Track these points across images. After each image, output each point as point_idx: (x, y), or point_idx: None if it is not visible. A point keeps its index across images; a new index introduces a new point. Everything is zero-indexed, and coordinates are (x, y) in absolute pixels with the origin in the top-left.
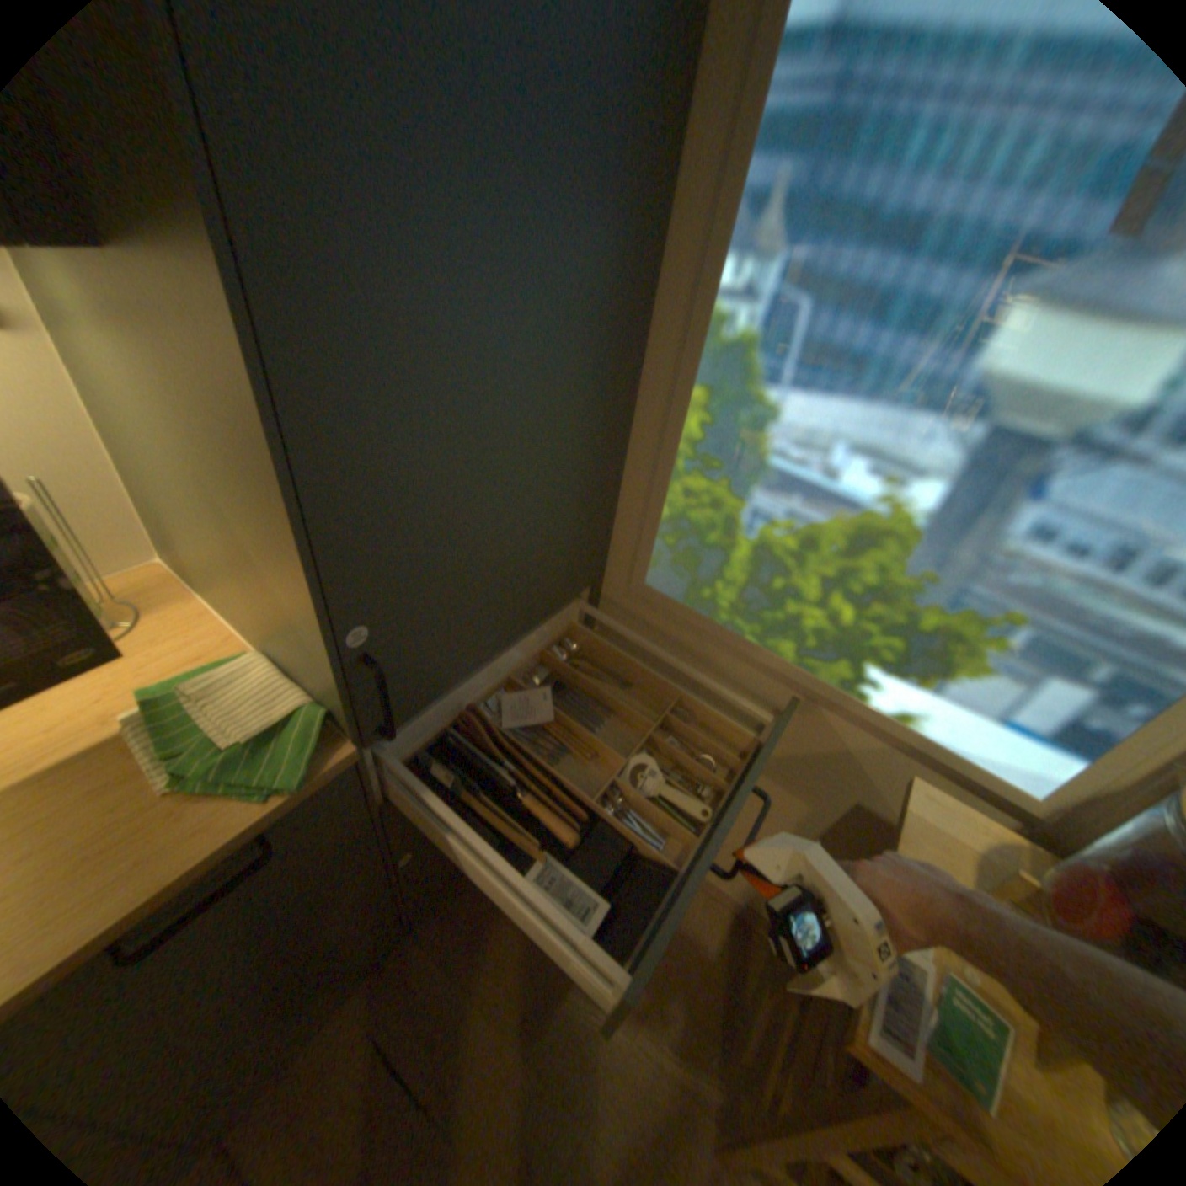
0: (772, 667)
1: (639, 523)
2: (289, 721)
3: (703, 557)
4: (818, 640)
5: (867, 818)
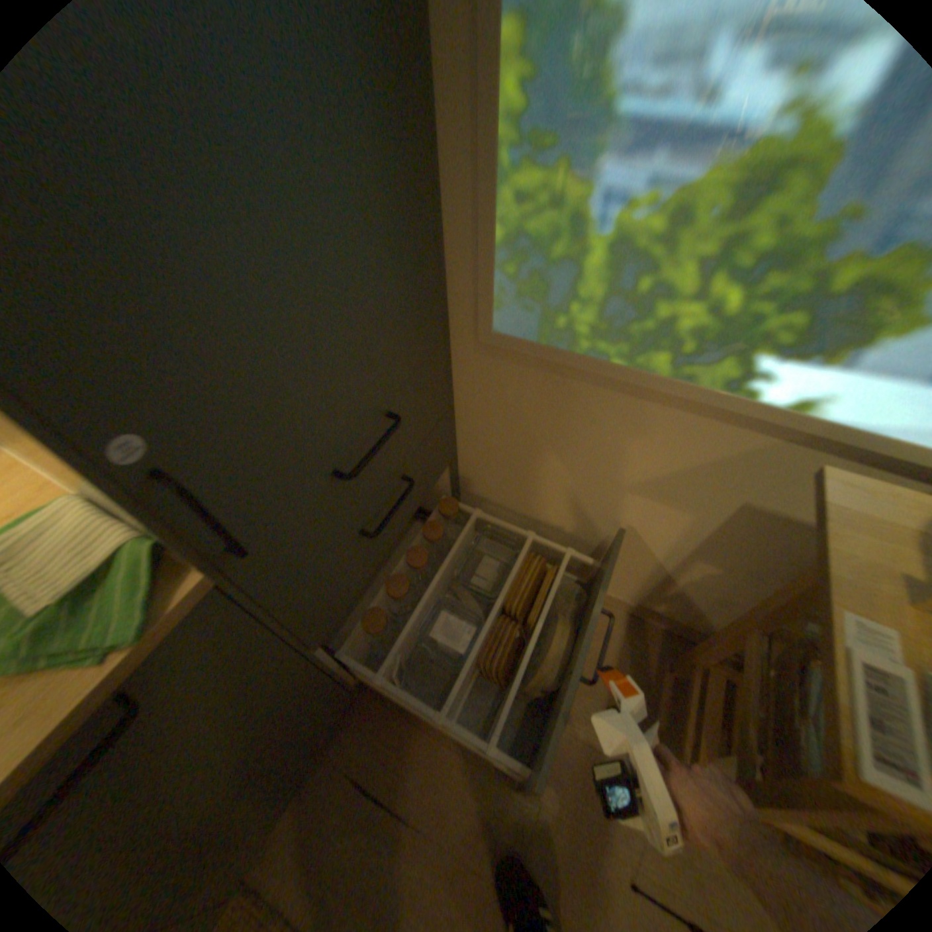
0: (643, 387)
1: (472, 261)
2: (111, 563)
3: (551, 279)
4: (696, 341)
5: (755, 515)
